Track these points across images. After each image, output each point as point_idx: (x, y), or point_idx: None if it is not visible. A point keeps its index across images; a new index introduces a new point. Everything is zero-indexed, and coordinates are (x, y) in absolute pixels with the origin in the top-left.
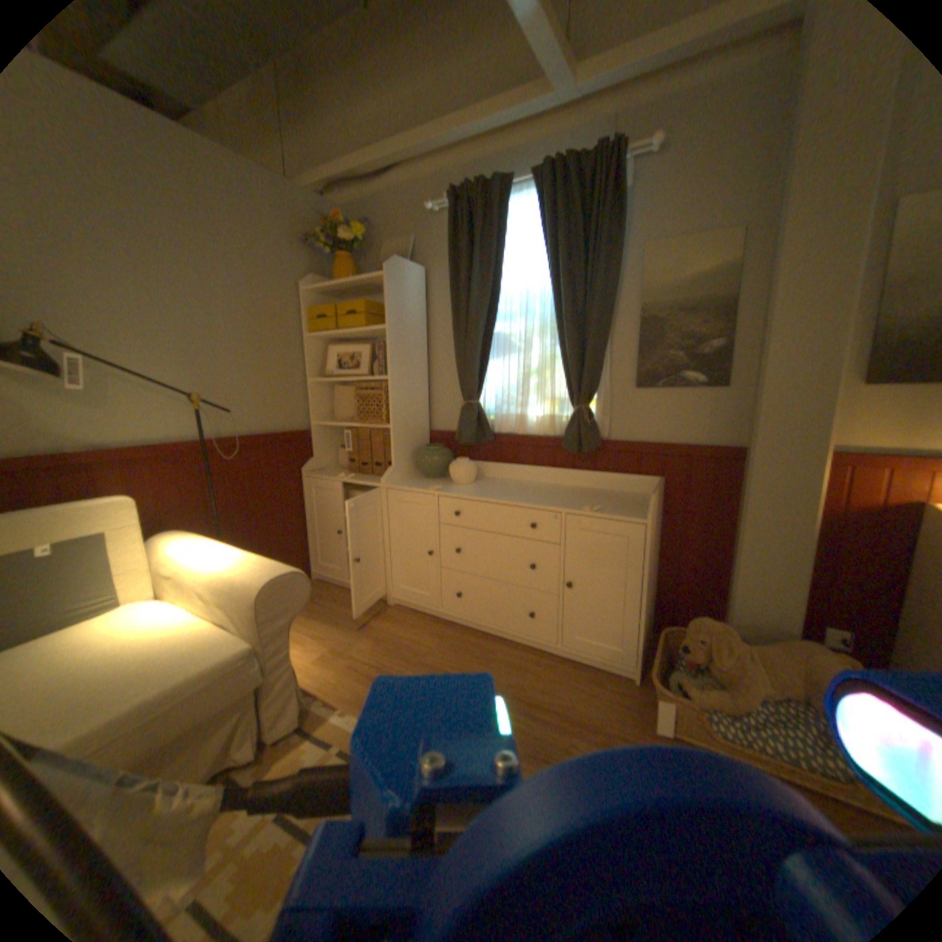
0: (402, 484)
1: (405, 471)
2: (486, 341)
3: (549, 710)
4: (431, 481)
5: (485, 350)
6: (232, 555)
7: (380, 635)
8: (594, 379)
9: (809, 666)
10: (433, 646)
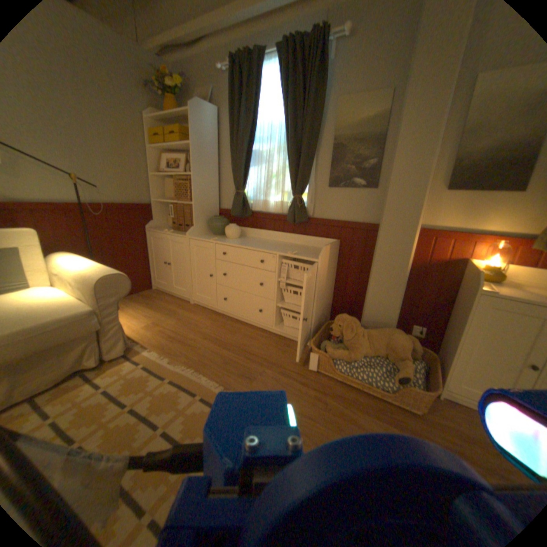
0: (197, 237)
1: (201, 230)
2: (249, 155)
3: (258, 357)
4: (215, 236)
5: (248, 160)
6: (88, 264)
7: (181, 318)
8: (304, 180)
9: (390, 340)
10: (208, 324)
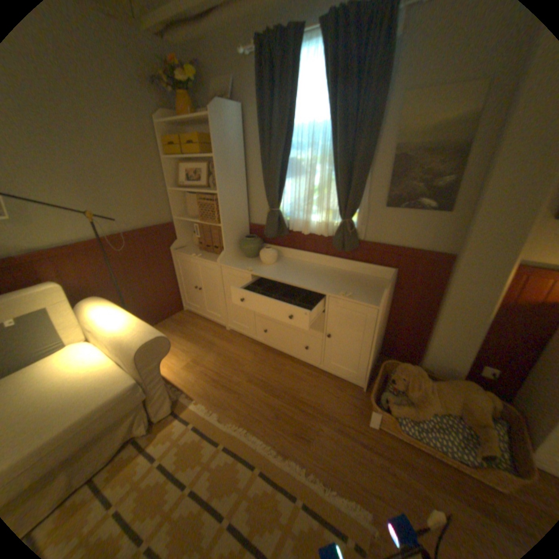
0: (230, 264)
1: (233, 253)
2: (285, 165)
3: (311, 406)
4: (249, 260)
5: (284, 172)
6: (123, 321)
7: (220, 351)
8: (357, 201)
9: (466, 400)
10: (250, 359)
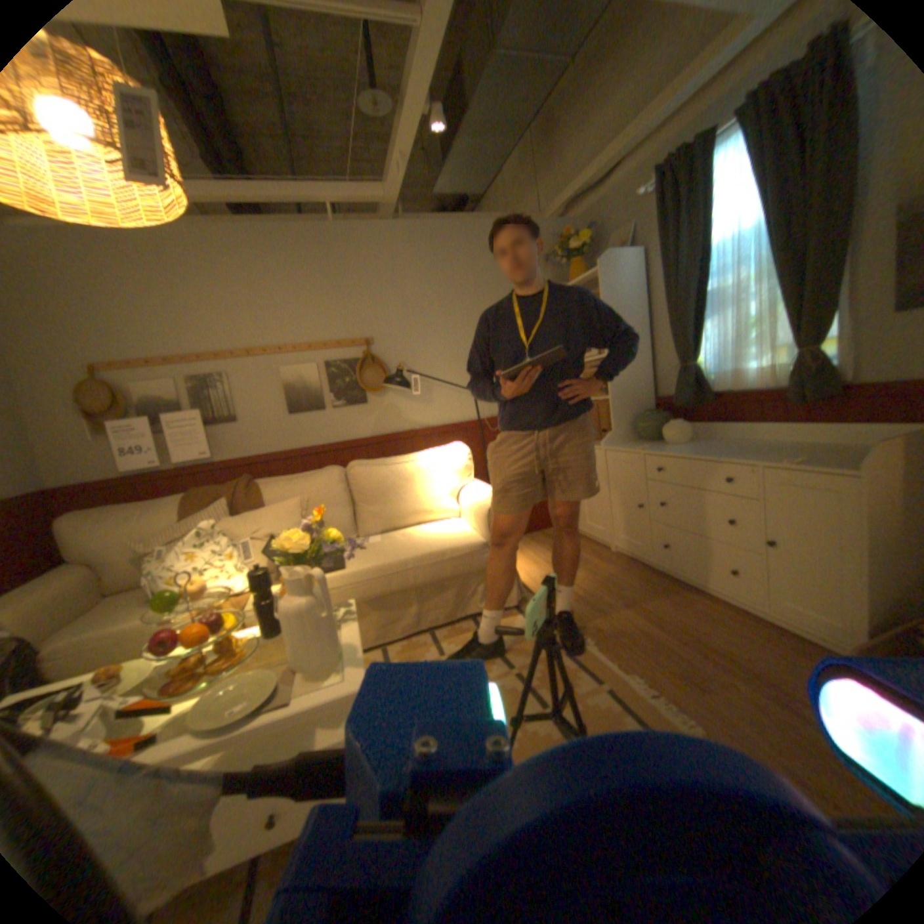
0: (618, 446)
1: (626, 436)
2: (702, 300)
3: (727, 657)
4: (648, 443)
5: (701, 310)
6: (484, 489)
7: (595, 571)
8: (824, 314)
9: None
10: (637, 586)
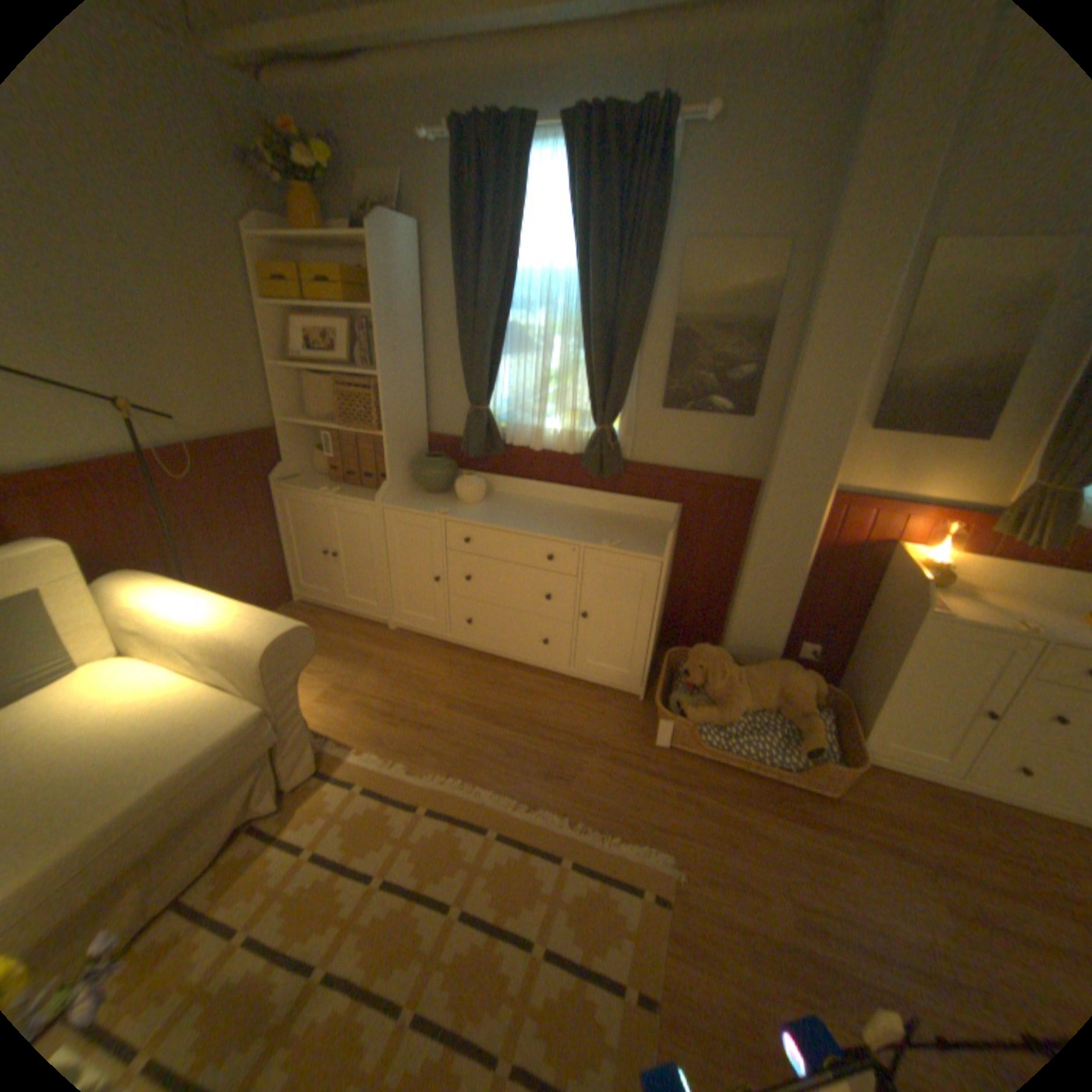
0: (401, 504)
1: (403, 486)
2: (499, 335)
3: (562, 731)
4: (434, 498)
5: (497, 346)
6: (215, 607)
7: (385, 665)
8: (620, 397)
9: (783, 684)
10: (444, 674)
